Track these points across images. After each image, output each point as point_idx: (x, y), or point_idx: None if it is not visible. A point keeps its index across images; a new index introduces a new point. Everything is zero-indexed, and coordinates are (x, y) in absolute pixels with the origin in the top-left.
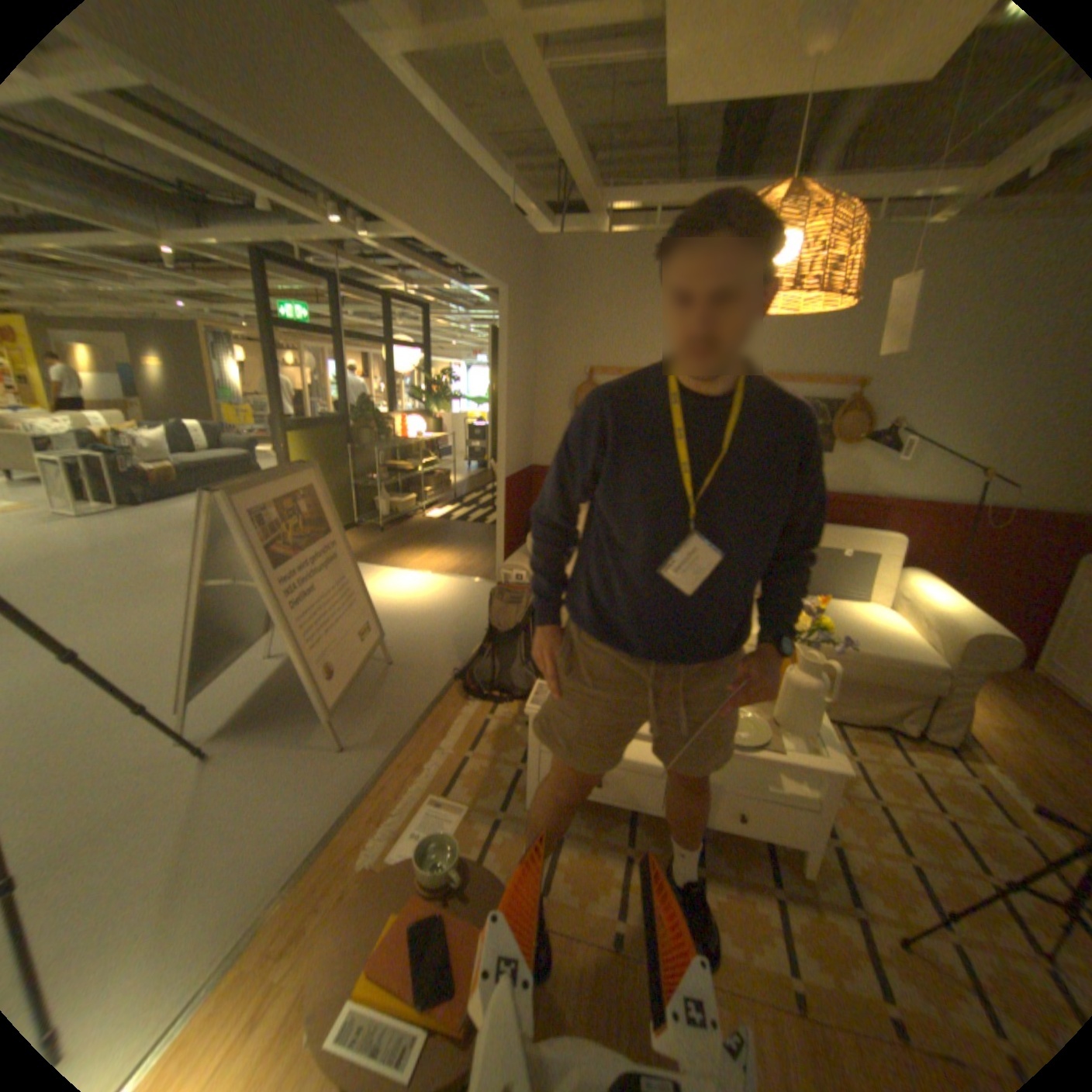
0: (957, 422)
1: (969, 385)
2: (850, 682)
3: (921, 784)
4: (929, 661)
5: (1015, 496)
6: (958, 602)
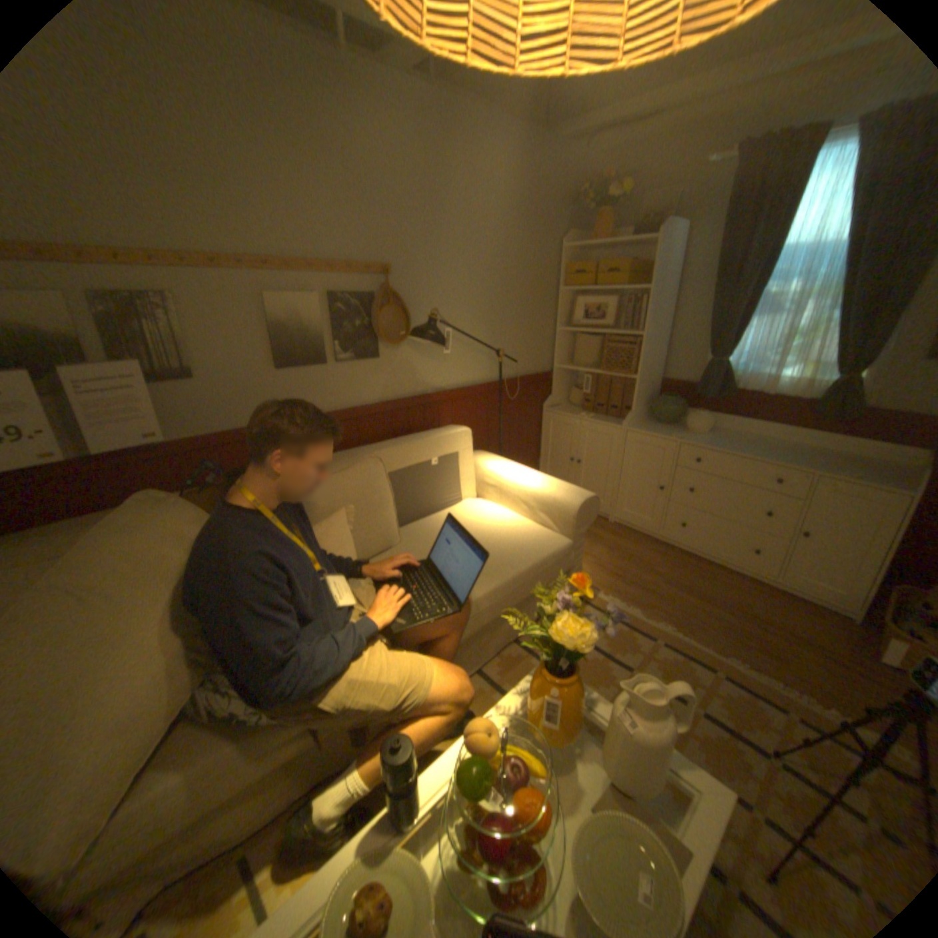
0: (464, 310)
1: (464, 274)
2: (522, 602)
3: (599, 653)
4: (560, 544)
5: (506, 369)
6: (534, 475)
